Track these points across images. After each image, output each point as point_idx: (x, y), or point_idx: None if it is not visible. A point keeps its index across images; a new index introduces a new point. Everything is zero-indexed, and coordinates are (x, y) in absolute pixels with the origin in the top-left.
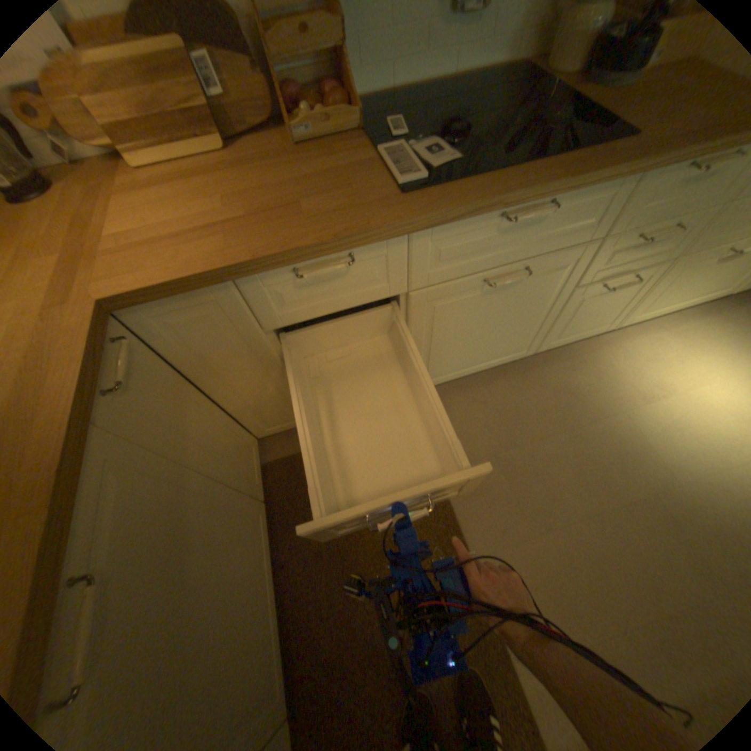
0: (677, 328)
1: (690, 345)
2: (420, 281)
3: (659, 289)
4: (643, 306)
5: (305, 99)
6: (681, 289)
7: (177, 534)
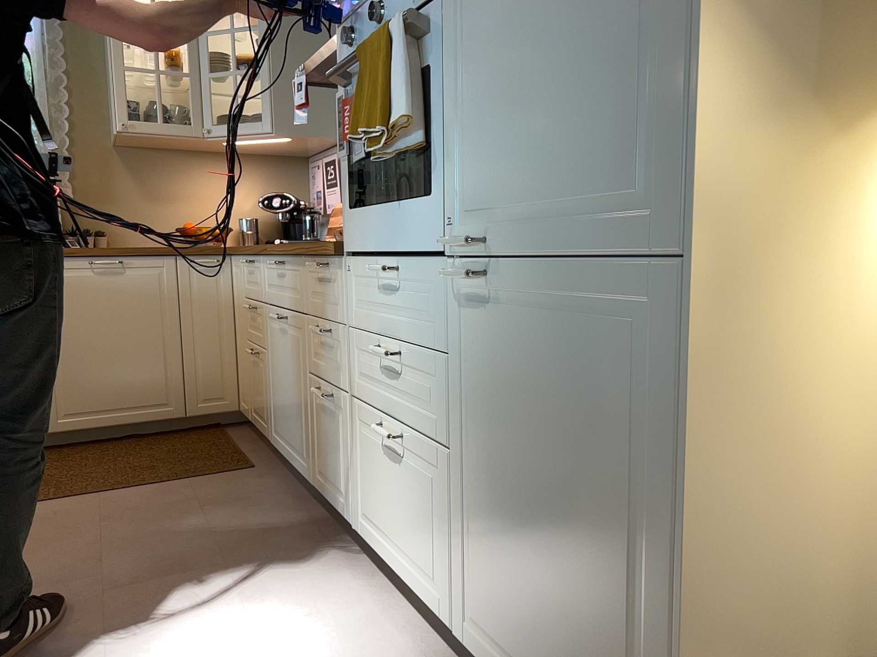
0: (393, 634)
1: (350, 643)
2: (265, 296)
3: (360, 462)
4: (361, 497)
5: None
6: (379, 496)
7: (143, 313)
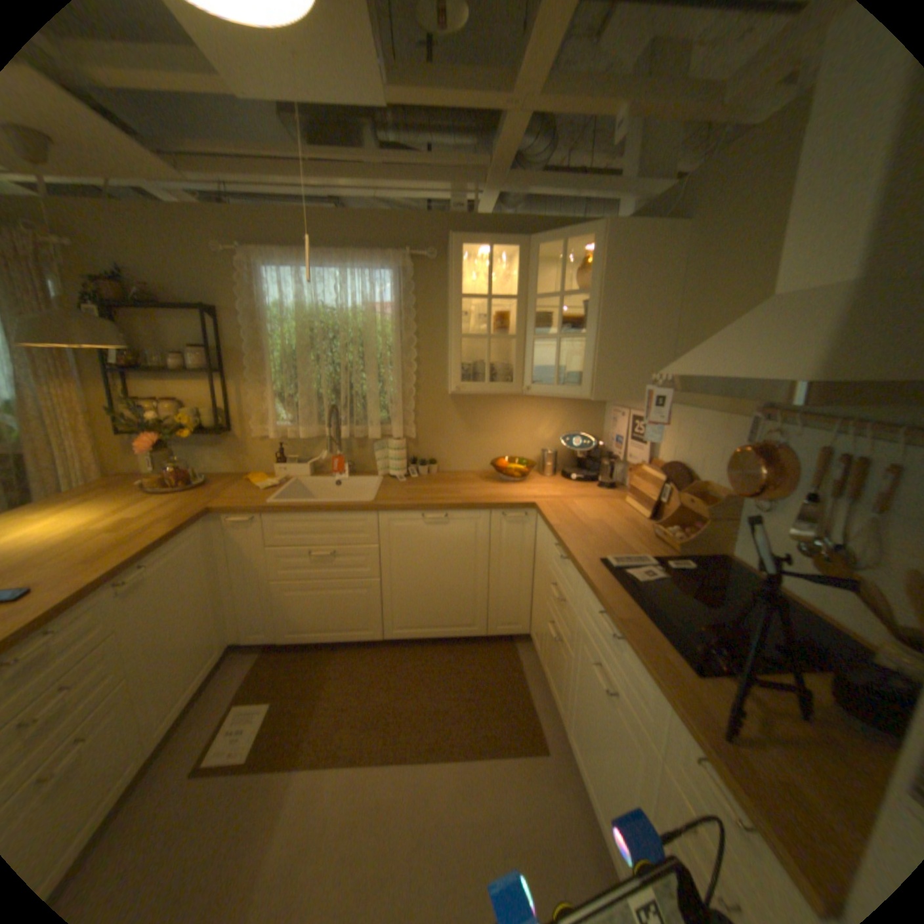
0: None
1: None
2: (582, 615)
3: None
4: None
5: (689, 531)
6: None
7: (461, 556)
